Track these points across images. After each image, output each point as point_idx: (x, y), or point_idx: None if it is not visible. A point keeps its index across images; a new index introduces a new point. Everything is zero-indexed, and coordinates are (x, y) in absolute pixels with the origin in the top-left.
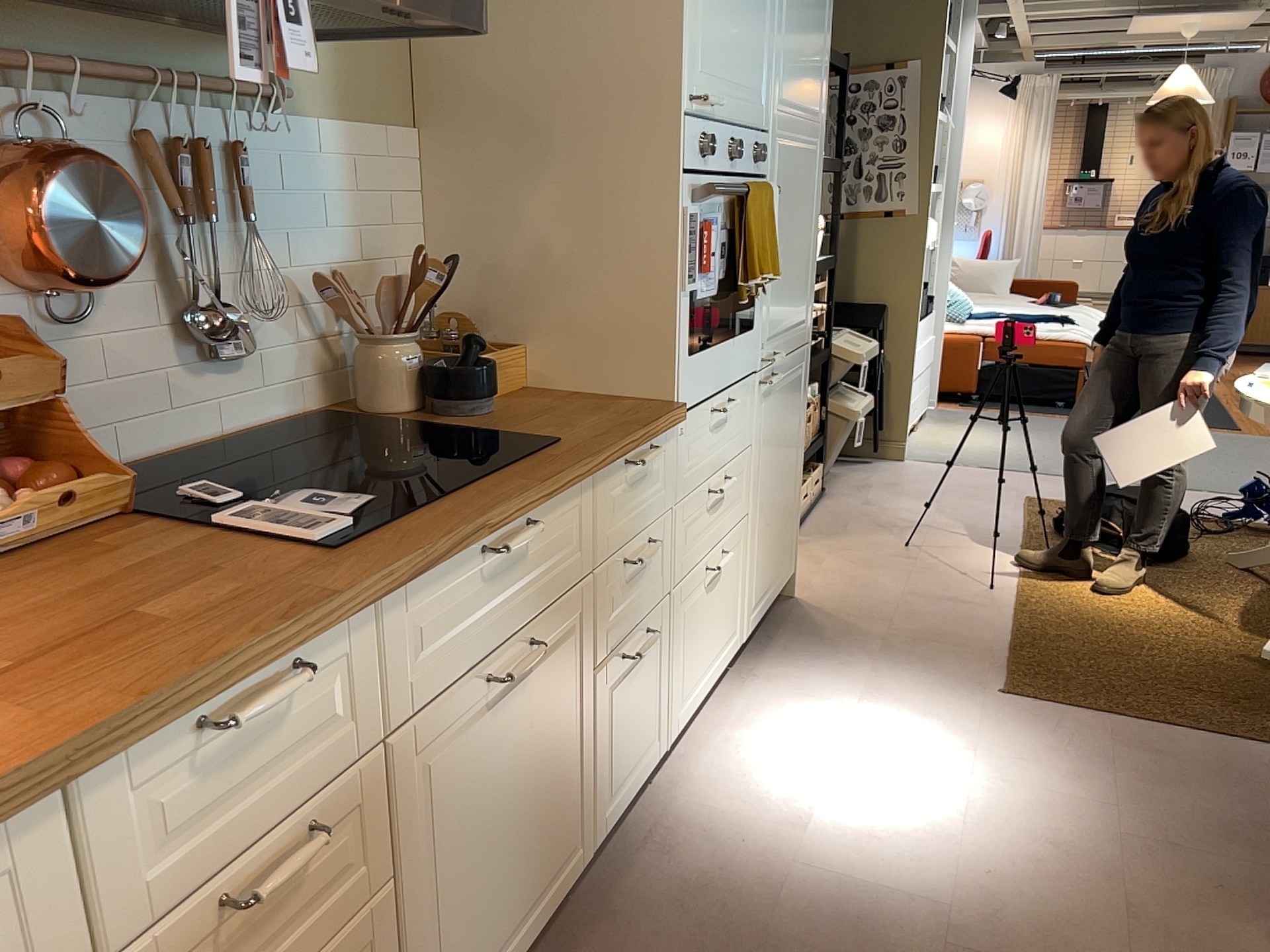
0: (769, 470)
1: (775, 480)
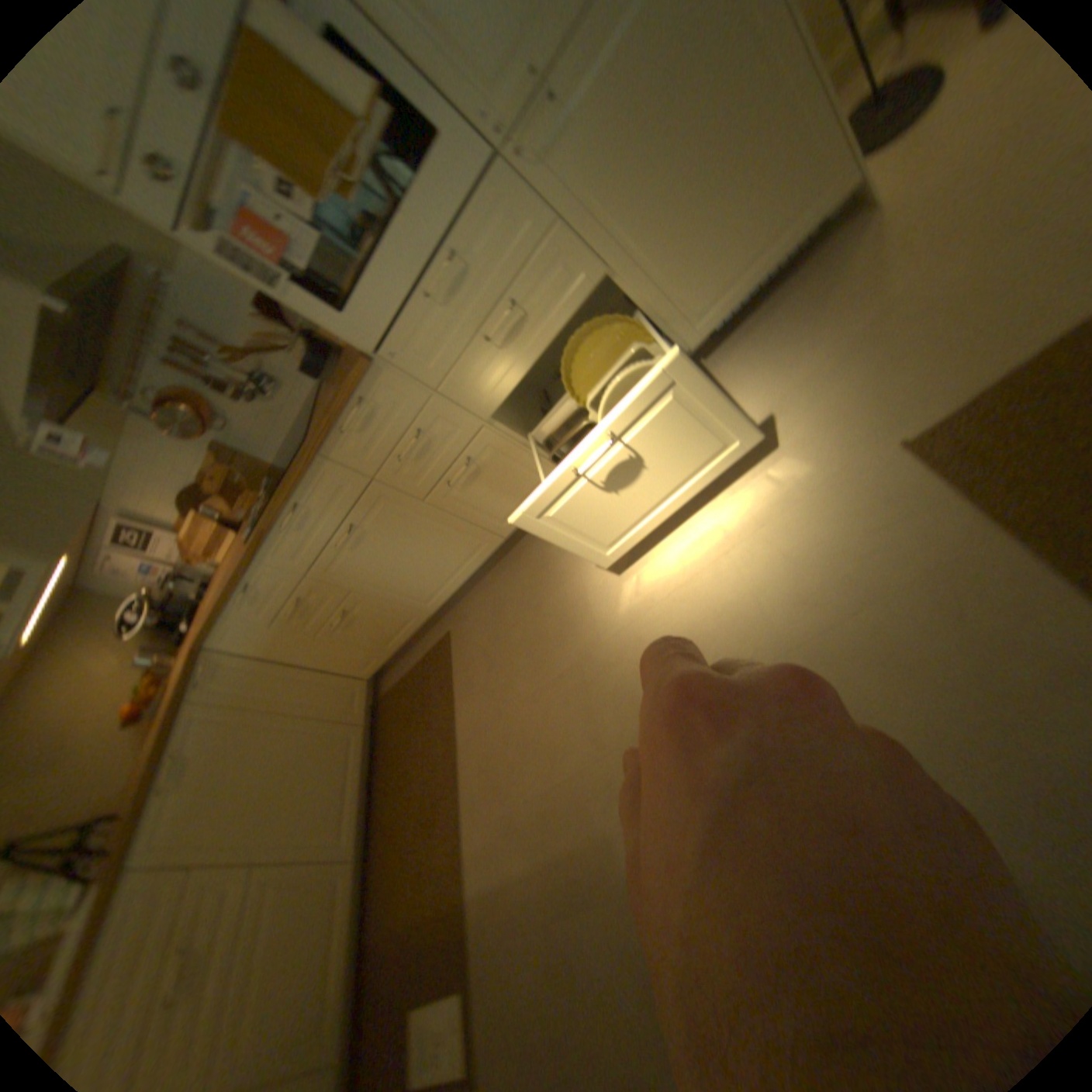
0: (641, 190)
1: (674, 180)
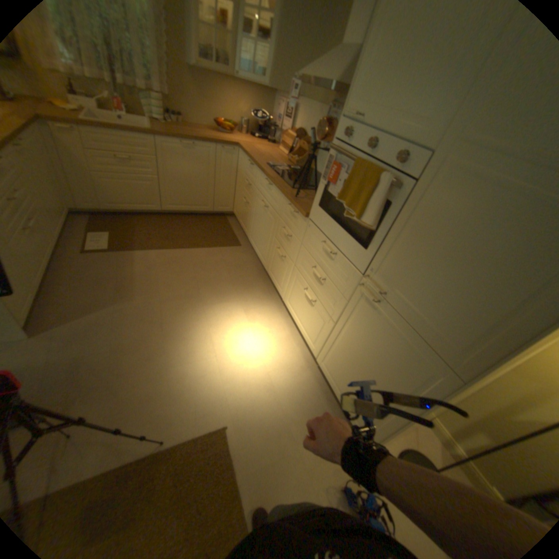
0: (355, 342)
1: (359, 358)
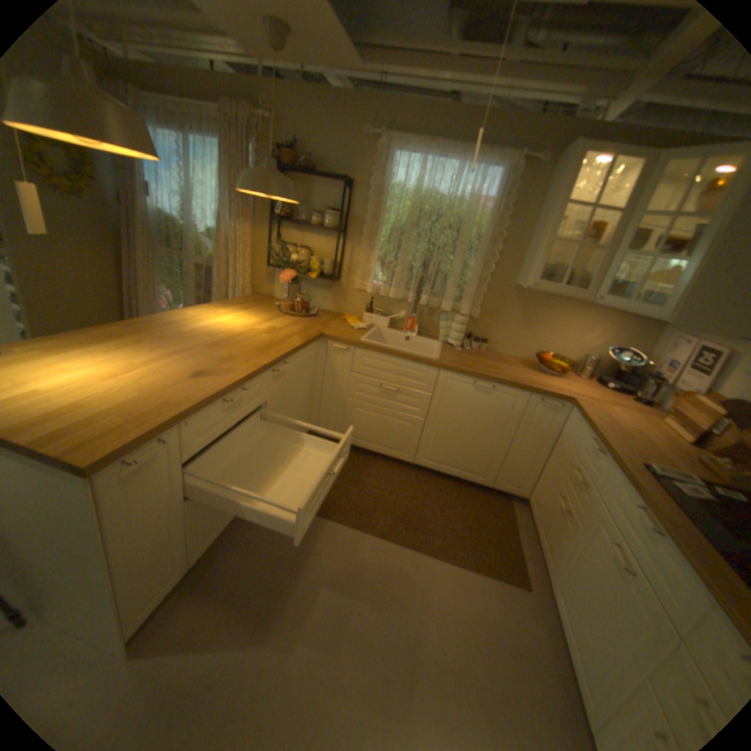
0: None
1: None
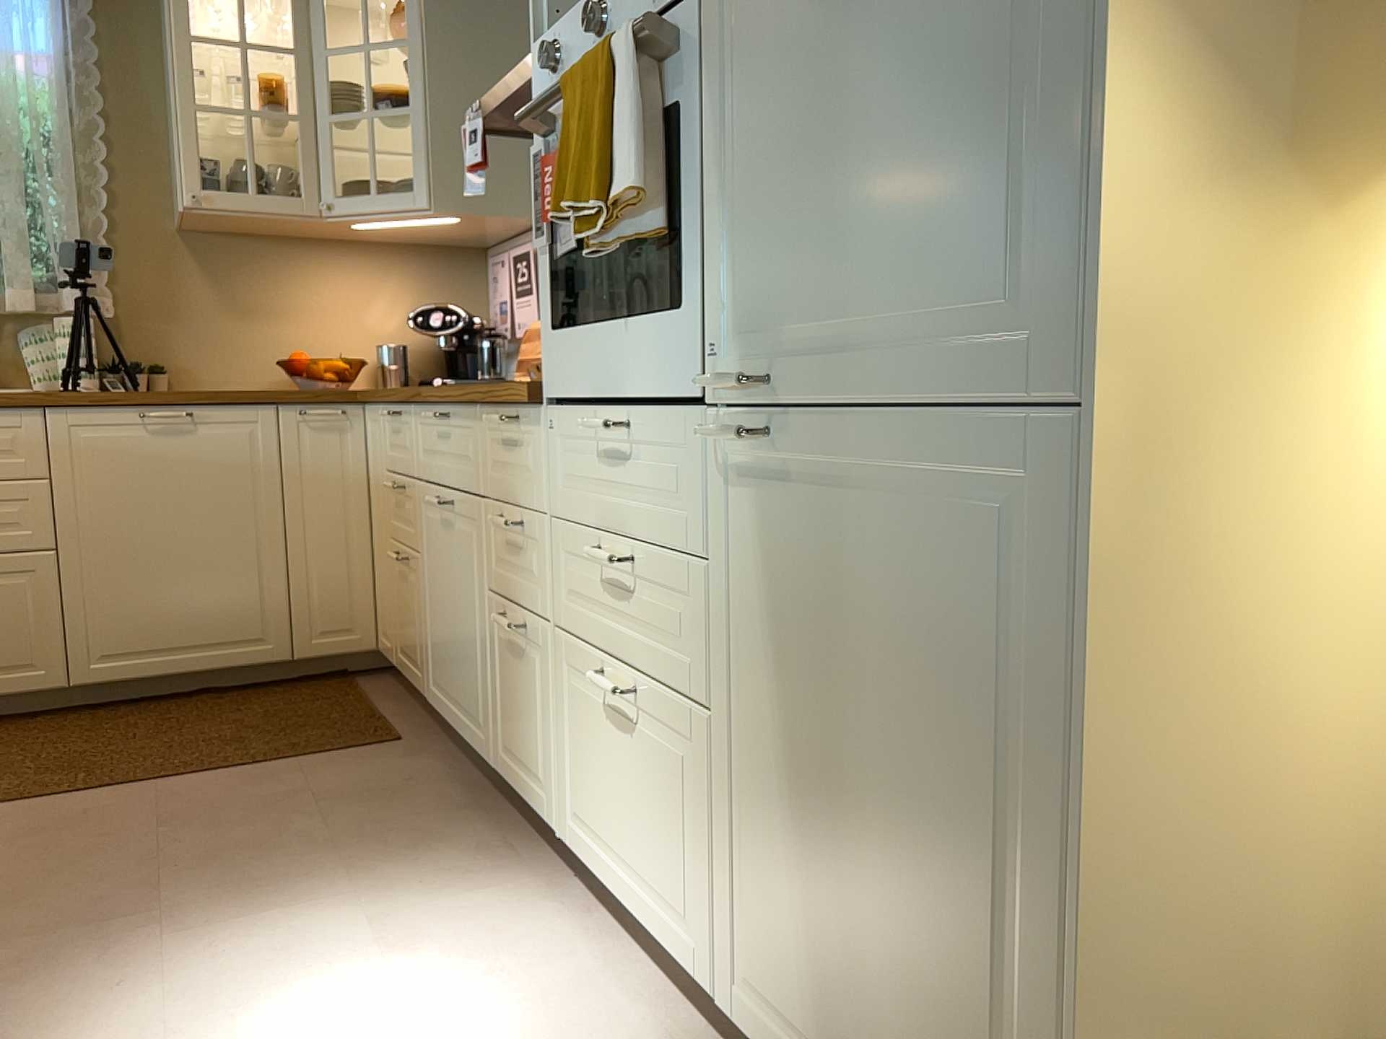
0: (792, 695)
1: (829, 758)
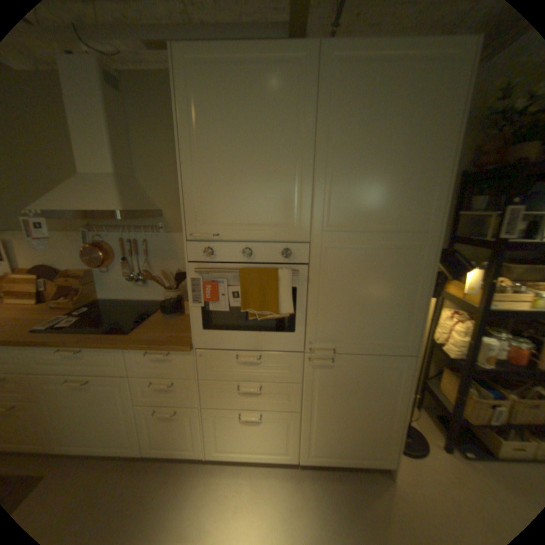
0: (332, 403)
1: (344, 411)
